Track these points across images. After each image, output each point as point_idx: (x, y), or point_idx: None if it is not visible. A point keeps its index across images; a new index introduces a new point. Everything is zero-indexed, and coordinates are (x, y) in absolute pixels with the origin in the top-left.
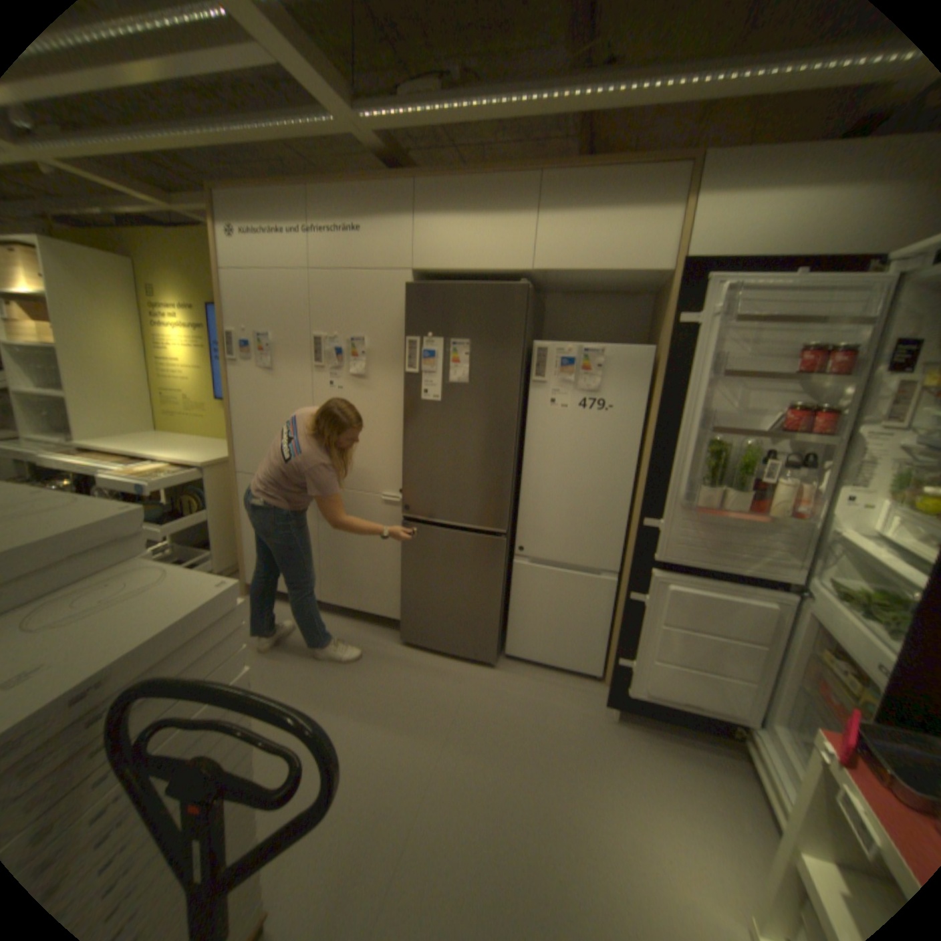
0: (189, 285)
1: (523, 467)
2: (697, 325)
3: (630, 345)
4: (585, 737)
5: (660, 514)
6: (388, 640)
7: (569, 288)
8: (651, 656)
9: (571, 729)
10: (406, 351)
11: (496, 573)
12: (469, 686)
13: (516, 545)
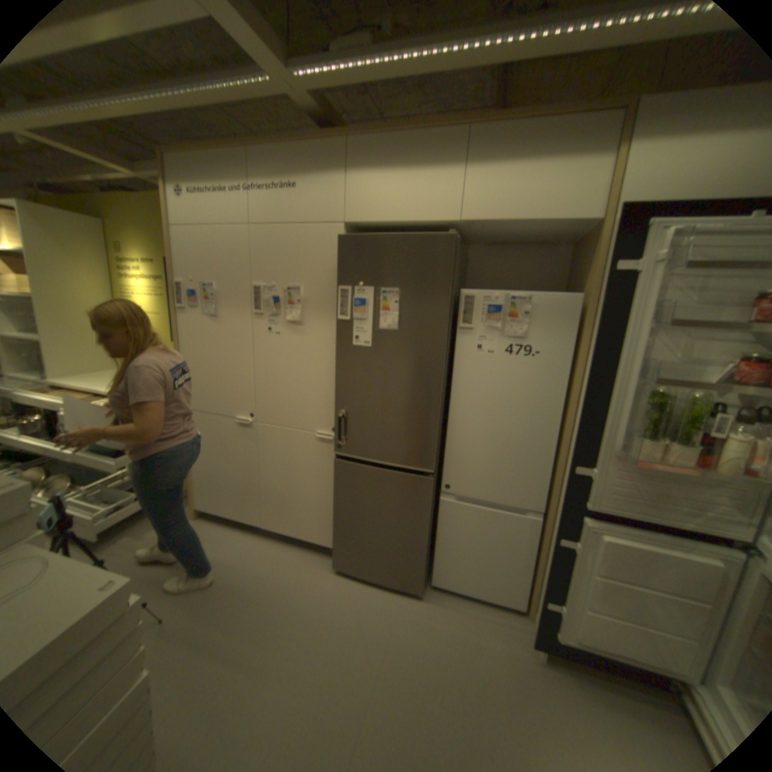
0: (149, 242)
1: (449, 409)
2: (635, 272)
3: (557, 293)
4: (514, 683)
5: (593, 463)
6: (320, 568)
7: (491, 239)
8: (582, 605)
9: (499, 672)
10: (338, 299)
11: (423, 511)
12: (397, 620)
13: (442, 483)
